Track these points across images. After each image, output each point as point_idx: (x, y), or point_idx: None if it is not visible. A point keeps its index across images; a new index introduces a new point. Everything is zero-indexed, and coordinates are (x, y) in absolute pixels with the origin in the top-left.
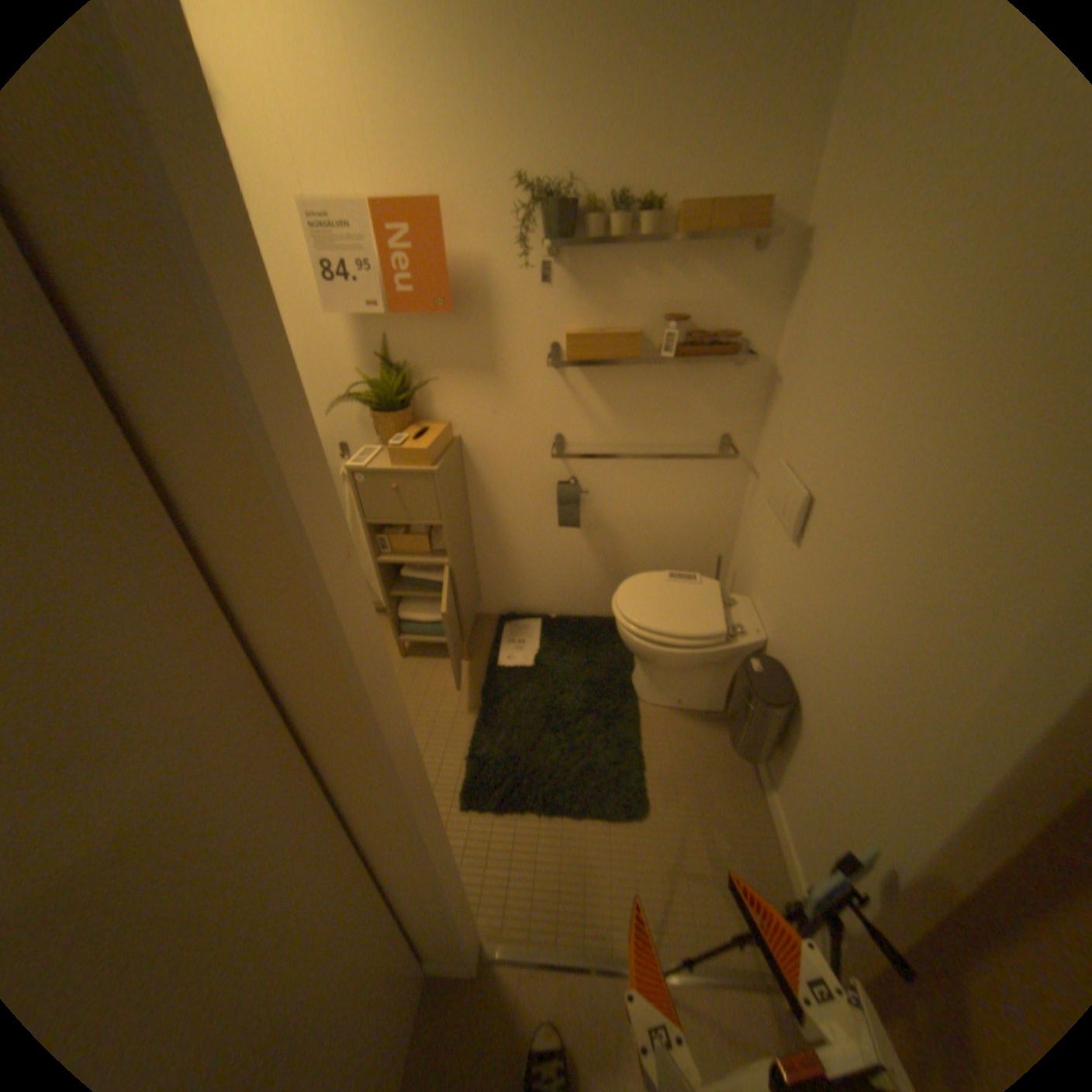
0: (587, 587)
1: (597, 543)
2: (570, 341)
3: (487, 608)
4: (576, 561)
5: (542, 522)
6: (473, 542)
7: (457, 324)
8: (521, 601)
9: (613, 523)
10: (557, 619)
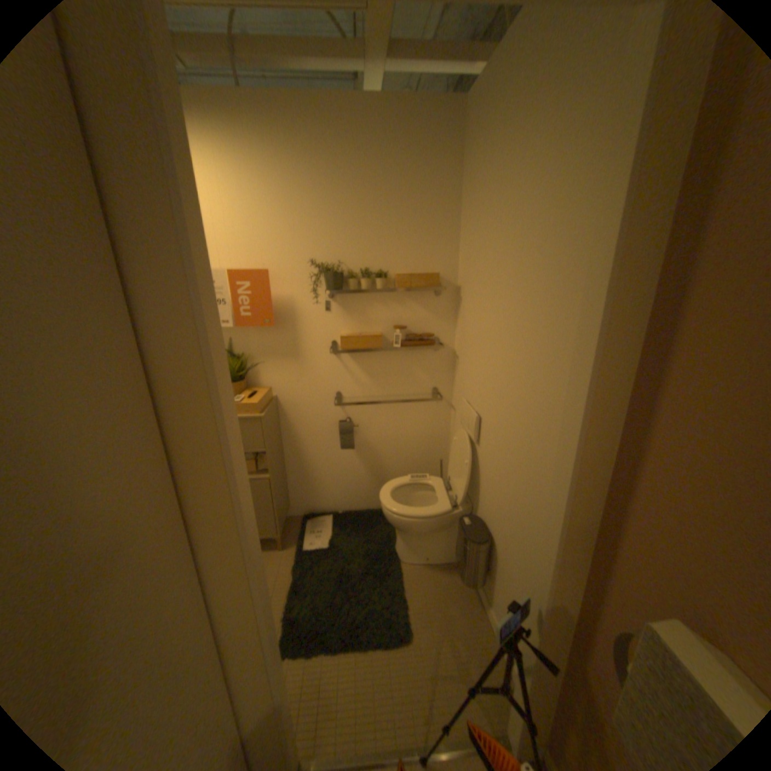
0: (361, 490)
1: (366, 459)
2: (343, 341)
3: (293, 512)
4: (353, 472)
5: (330, 448)
6: (284, 465)
7: (276, 332)
8: (317, 505)
9: (375, 445)
10: (343, 515)
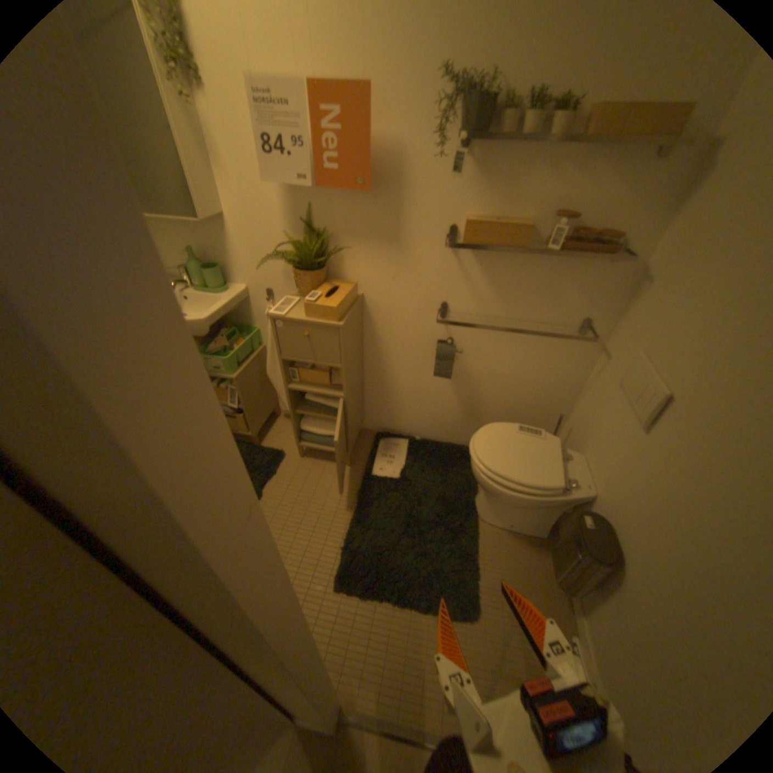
0: (448, 421)
1: (461, 390)
2: (469, 226)
3: (367, 425)
4: (442, 401)
5: (420, 369)
6: (363, 377)
7: (372, 201)
8: (394, 424)
9: (477, 377)
10: (421, 442)
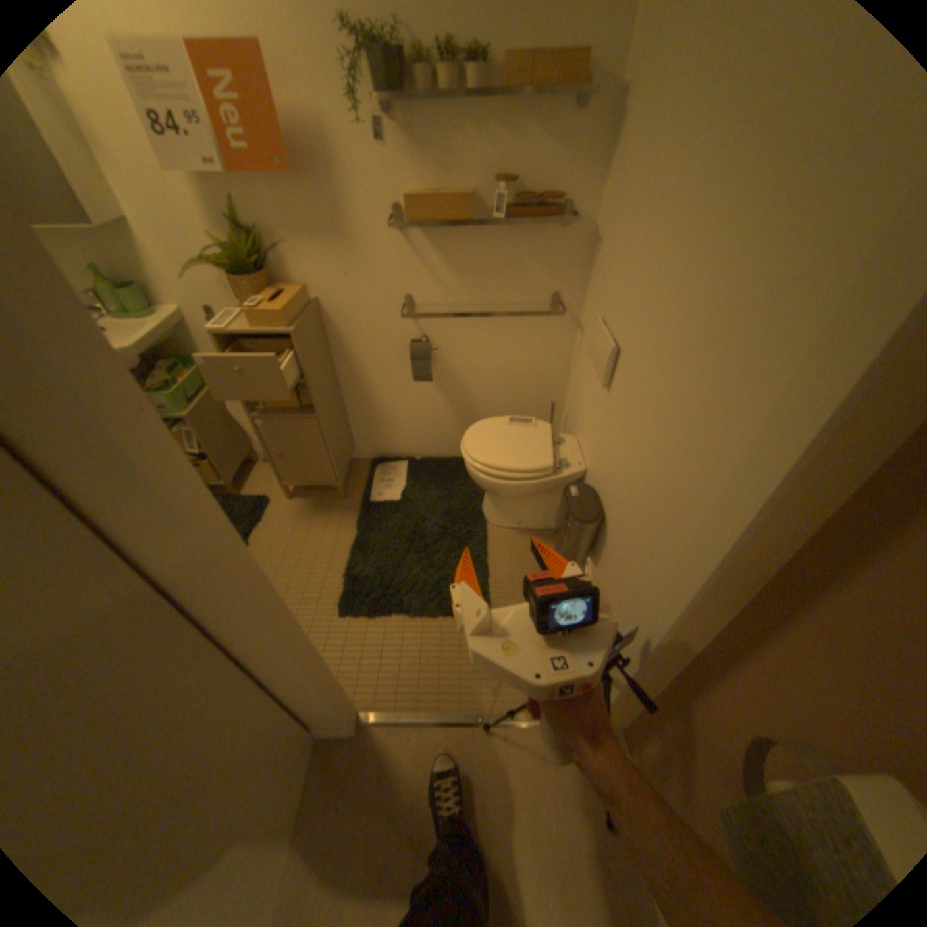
0: (444, 433)
1: (450, 394)
2: (408, 203)
3: (360, 455)
4: (433, 411)
5: (400, 378)
6: (341, 397)
7: (299, 185)
8: (389, 448)
9: (463, 377)
10: (421, 461)
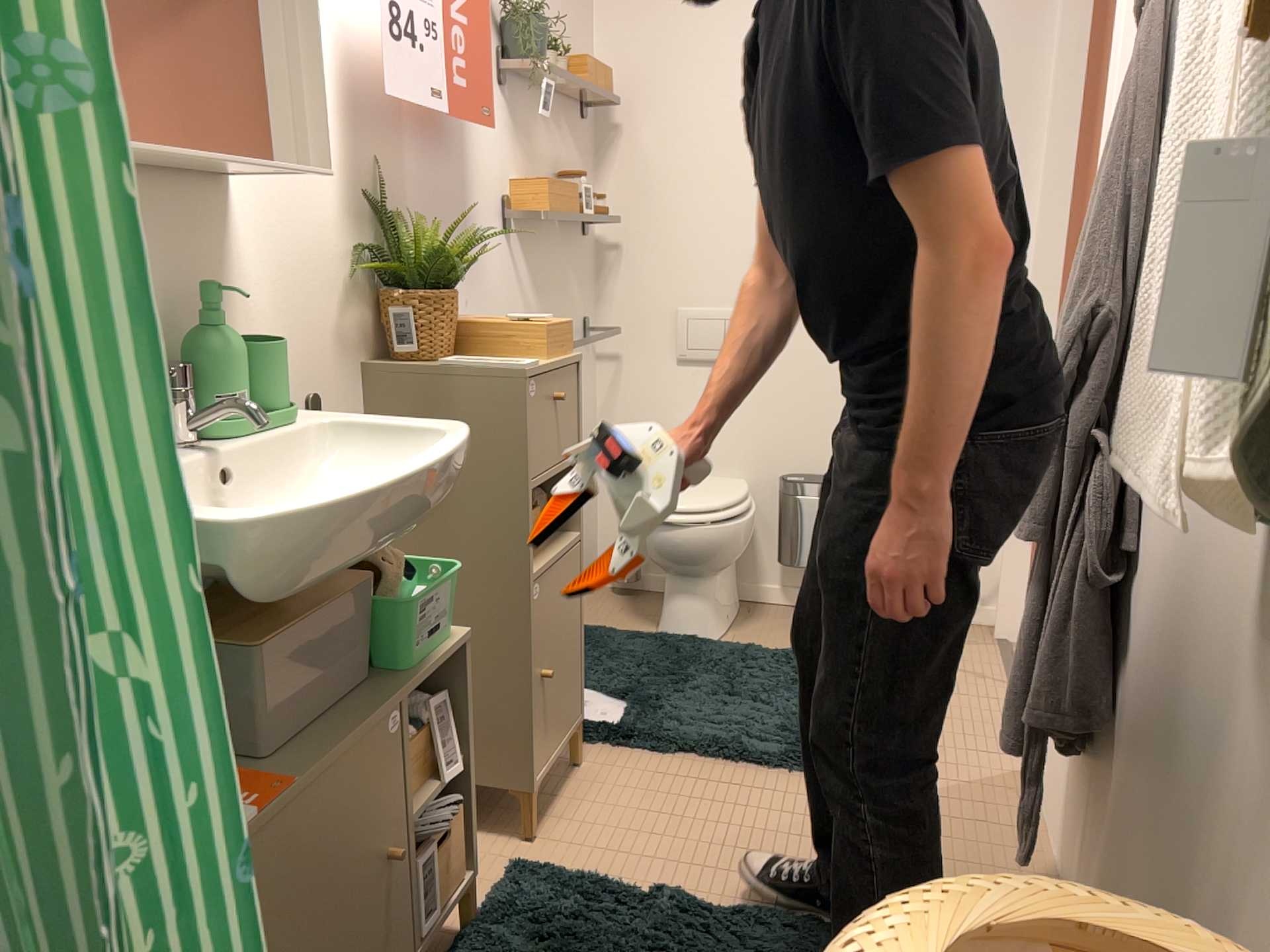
0: None
1: None
2: (553, 194)
3: None
4: None
5: None
6: None
7: (445, 162)
8: None
9: None
10: None
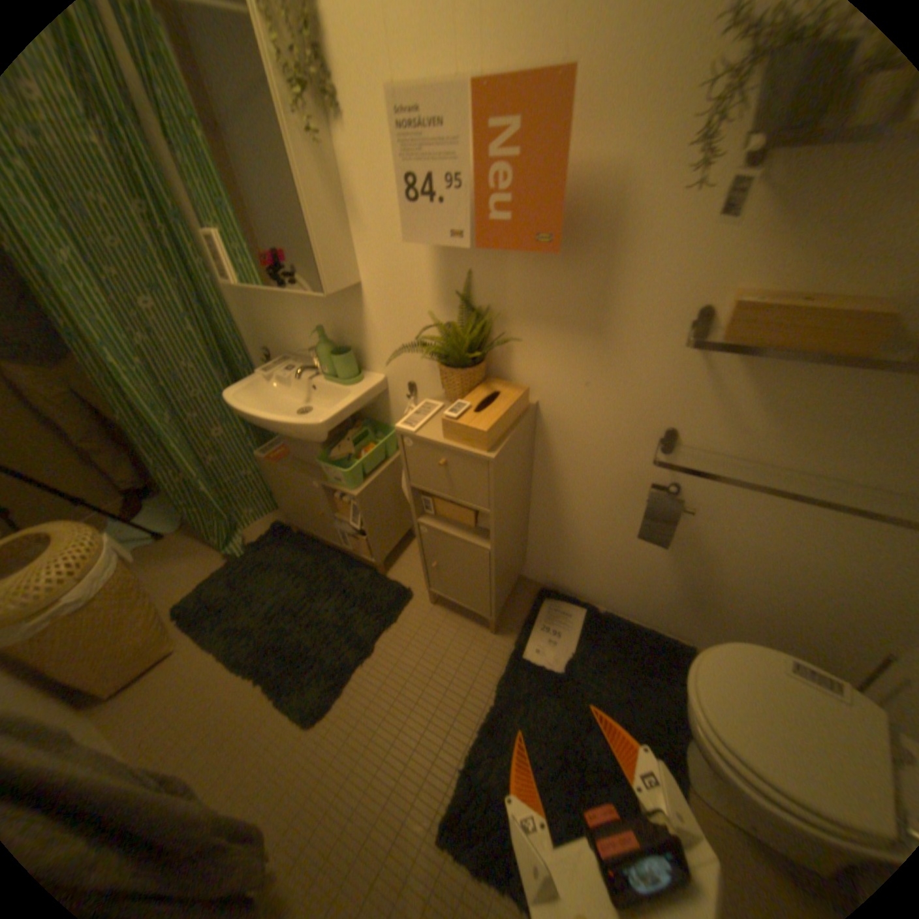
0: (655, 599)
1: (686, 561)
2: (743, 311)
3: (530, 574)
4: (649, 569)
5: (617, 518)
6: (529, 512)
7: (564, 264)
8: (569, 582)
9: (719, 549)
10: (607, 618)
